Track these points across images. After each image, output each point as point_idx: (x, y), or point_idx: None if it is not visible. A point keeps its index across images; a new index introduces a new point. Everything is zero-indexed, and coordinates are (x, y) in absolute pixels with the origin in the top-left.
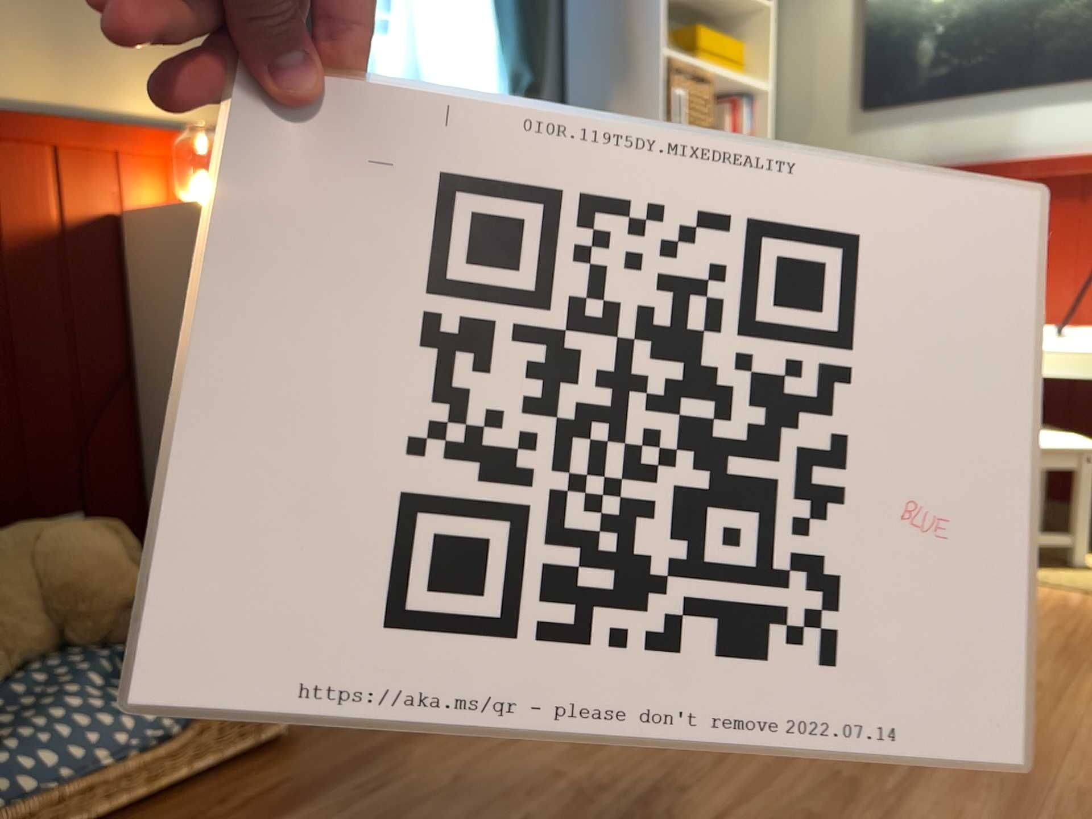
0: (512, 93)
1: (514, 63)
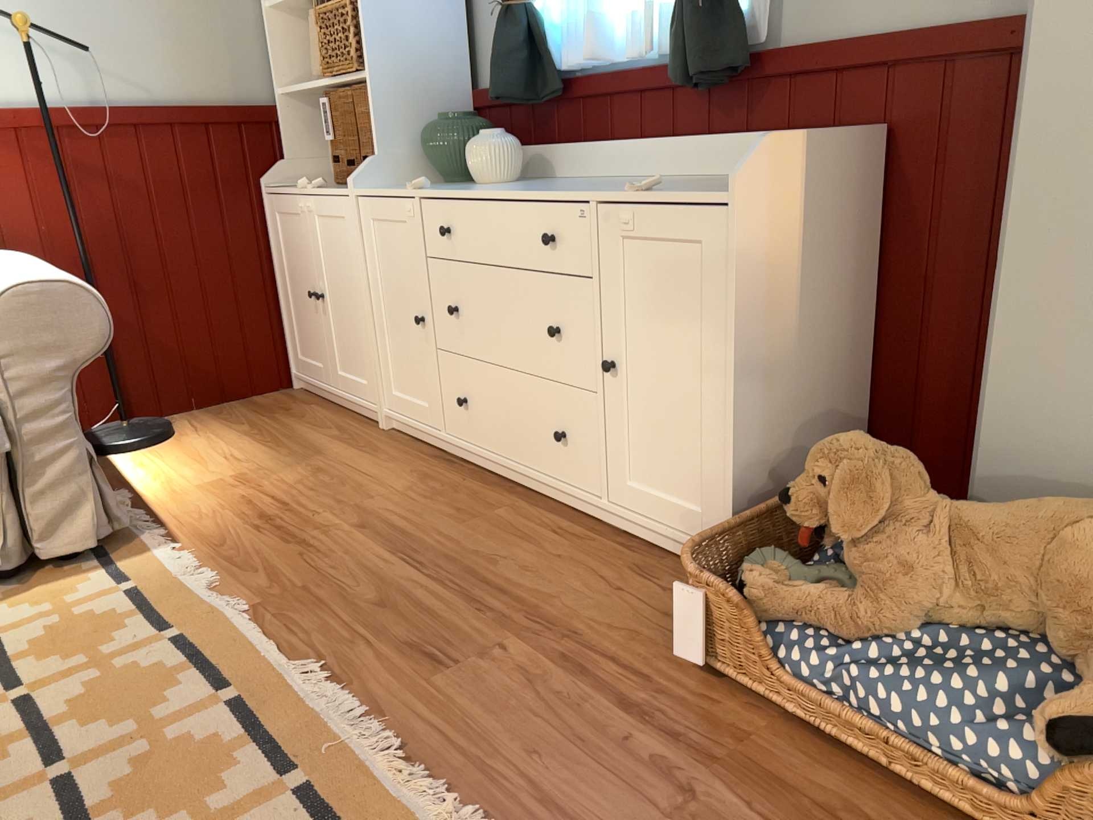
0: None
1: None
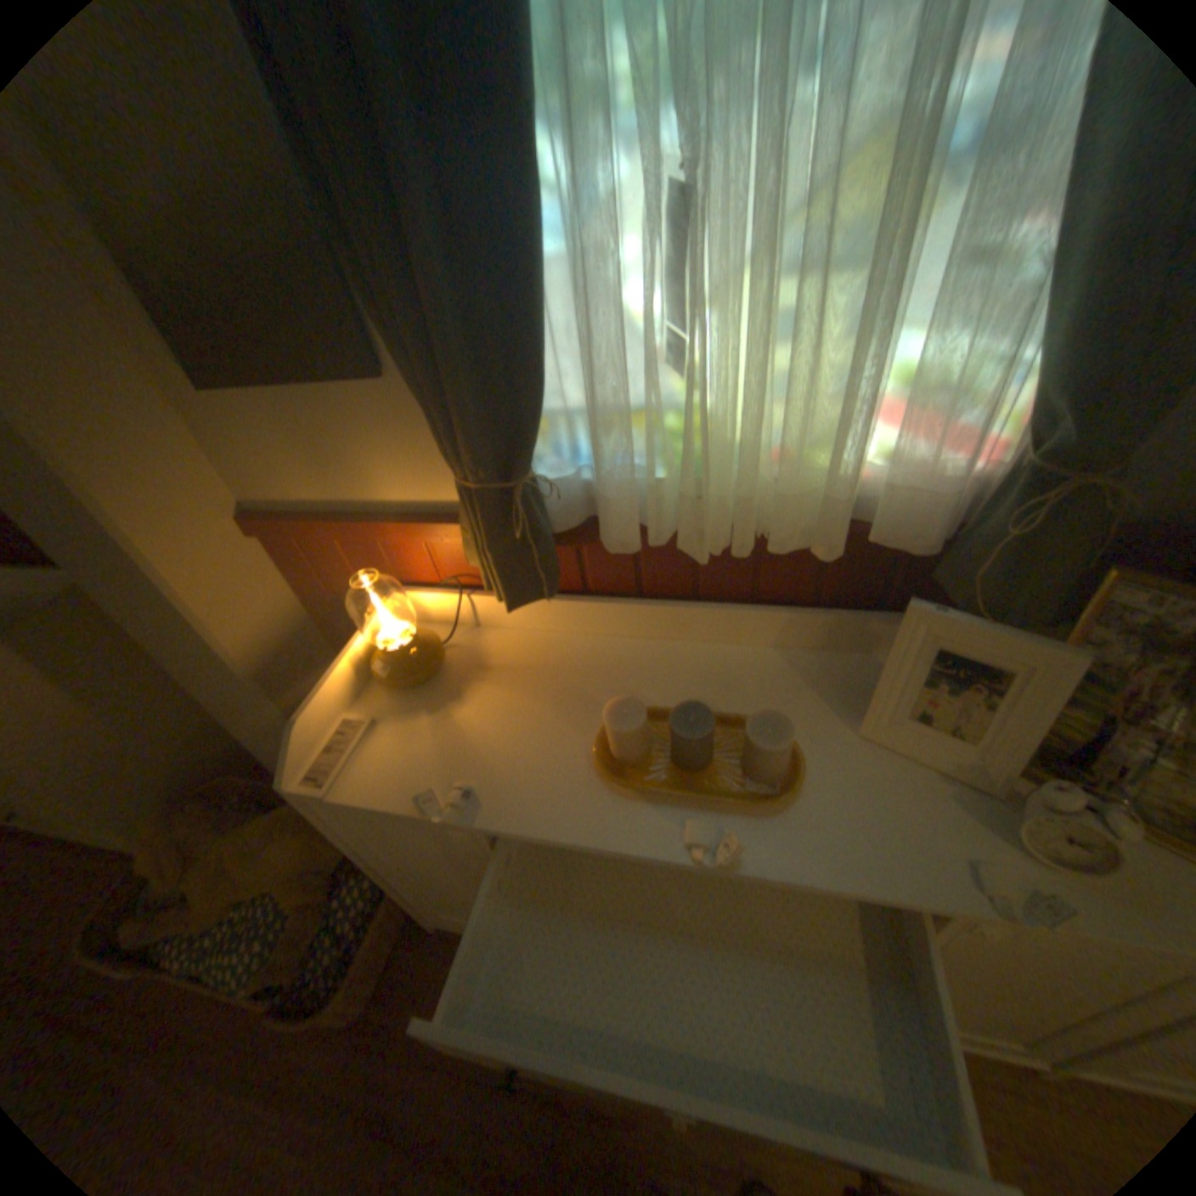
0: (1039, 429)
1: (1056, 376)
